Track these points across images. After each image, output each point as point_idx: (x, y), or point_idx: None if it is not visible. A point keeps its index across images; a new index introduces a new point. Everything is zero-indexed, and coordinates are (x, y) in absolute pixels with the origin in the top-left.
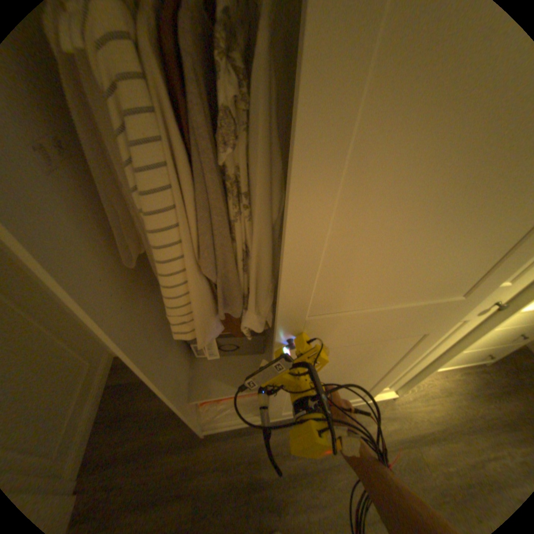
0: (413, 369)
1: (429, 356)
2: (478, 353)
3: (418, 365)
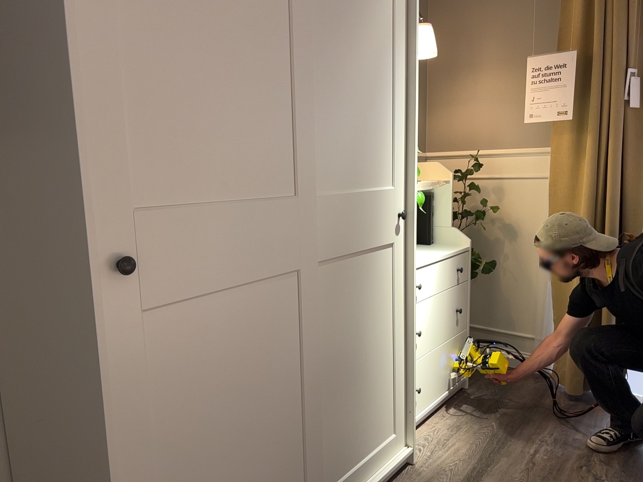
0: (397, 363)
1: (397, 323)
2: (444, 353)
3: (397, 350)
